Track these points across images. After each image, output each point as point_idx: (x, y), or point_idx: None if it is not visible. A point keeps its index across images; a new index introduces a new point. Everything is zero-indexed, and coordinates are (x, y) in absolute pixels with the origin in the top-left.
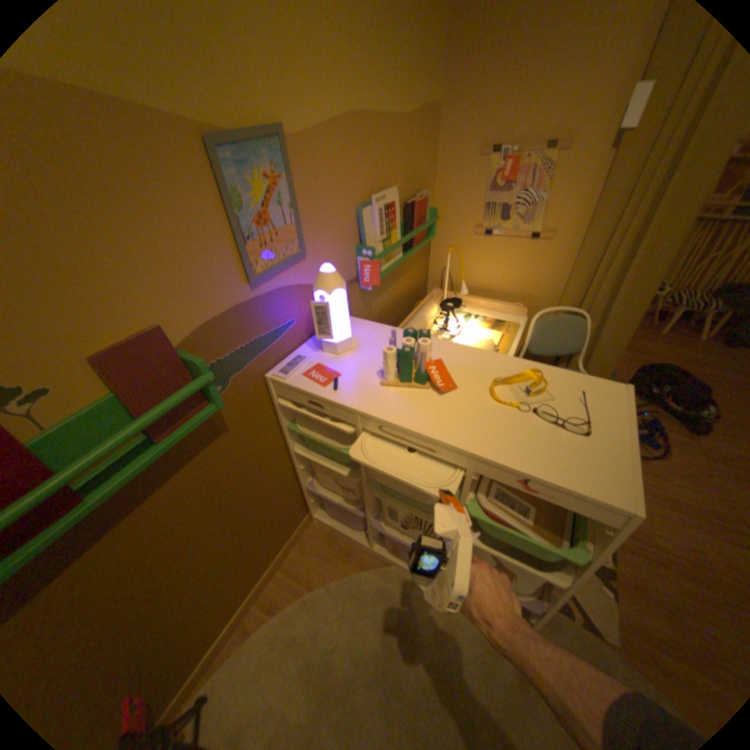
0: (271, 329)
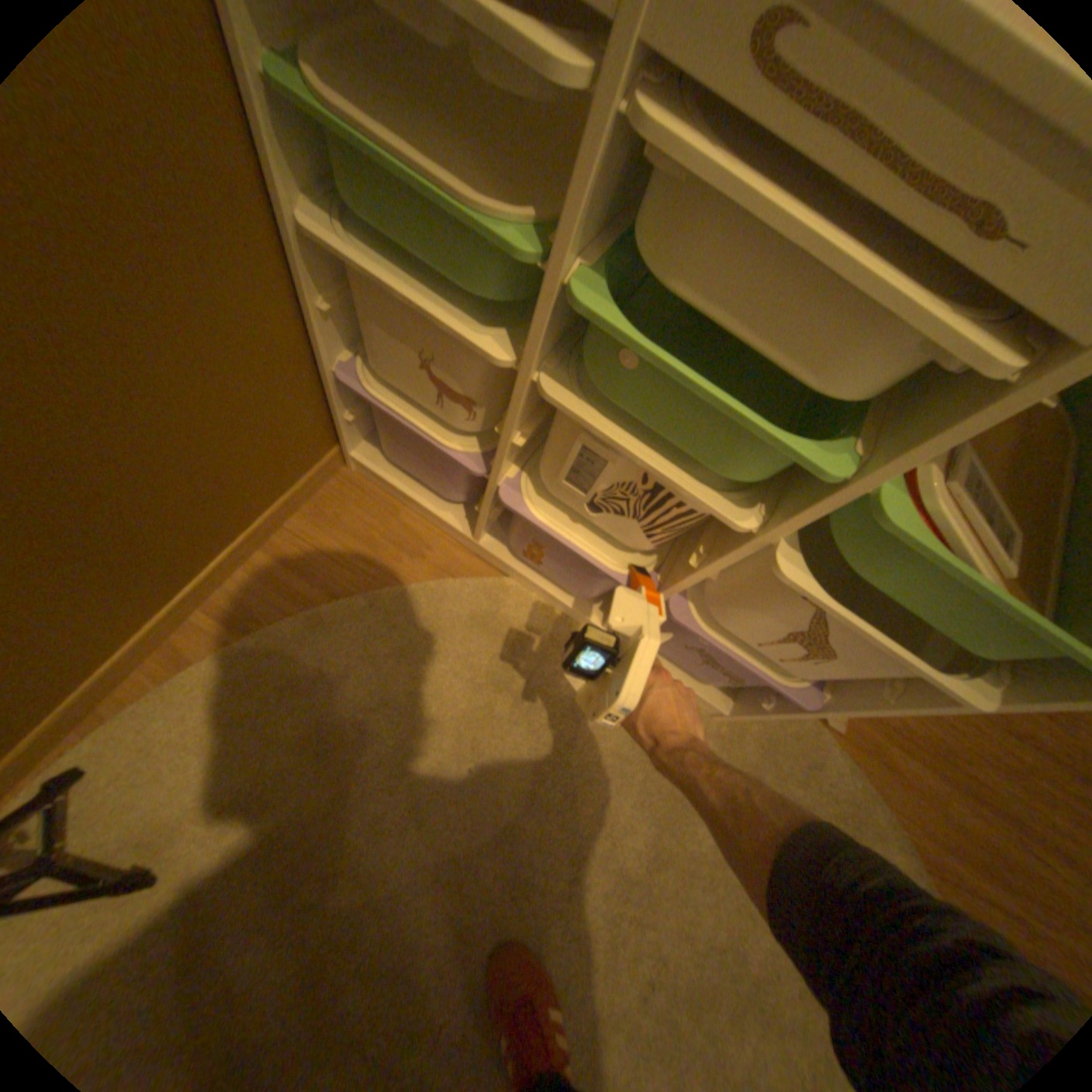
0: None
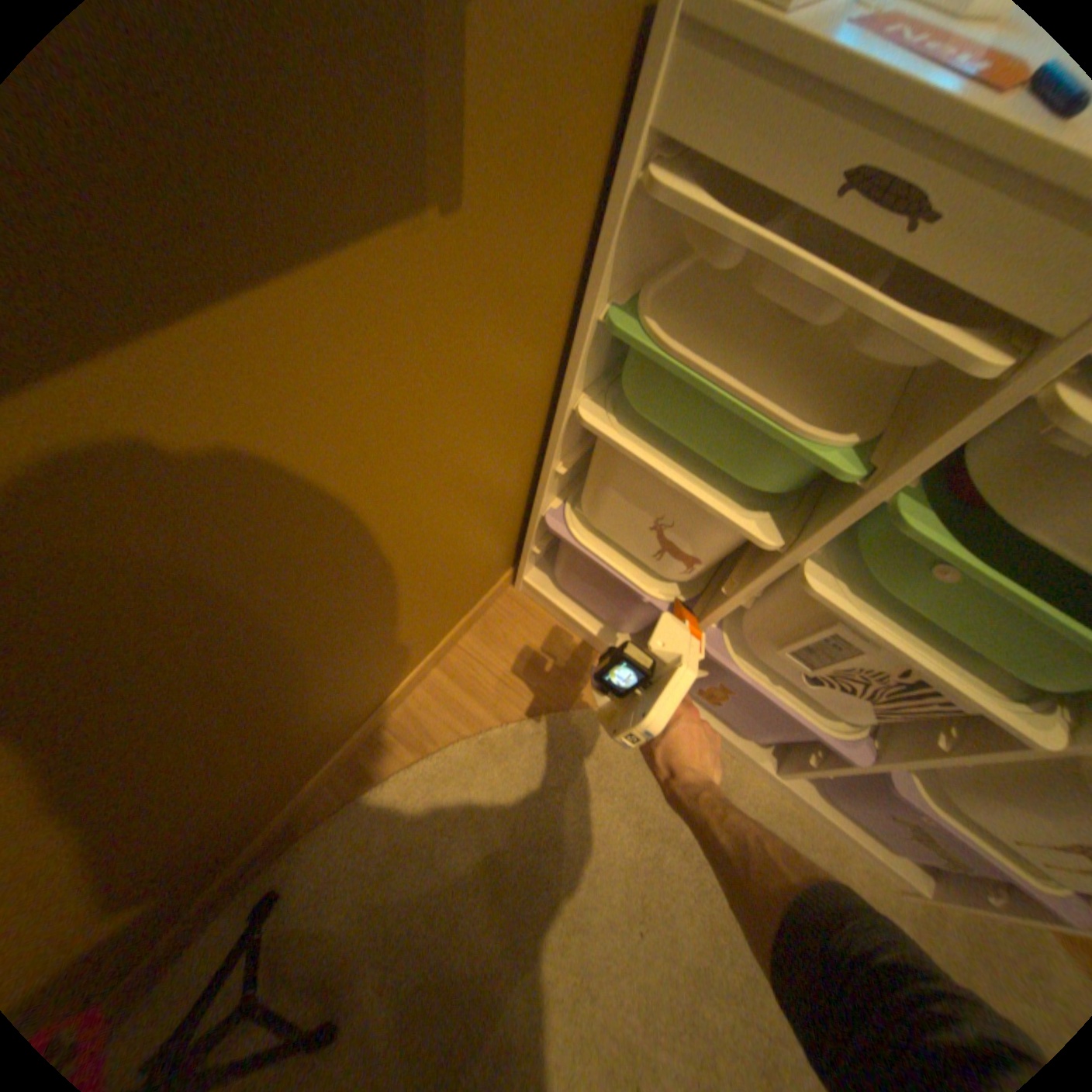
0: None
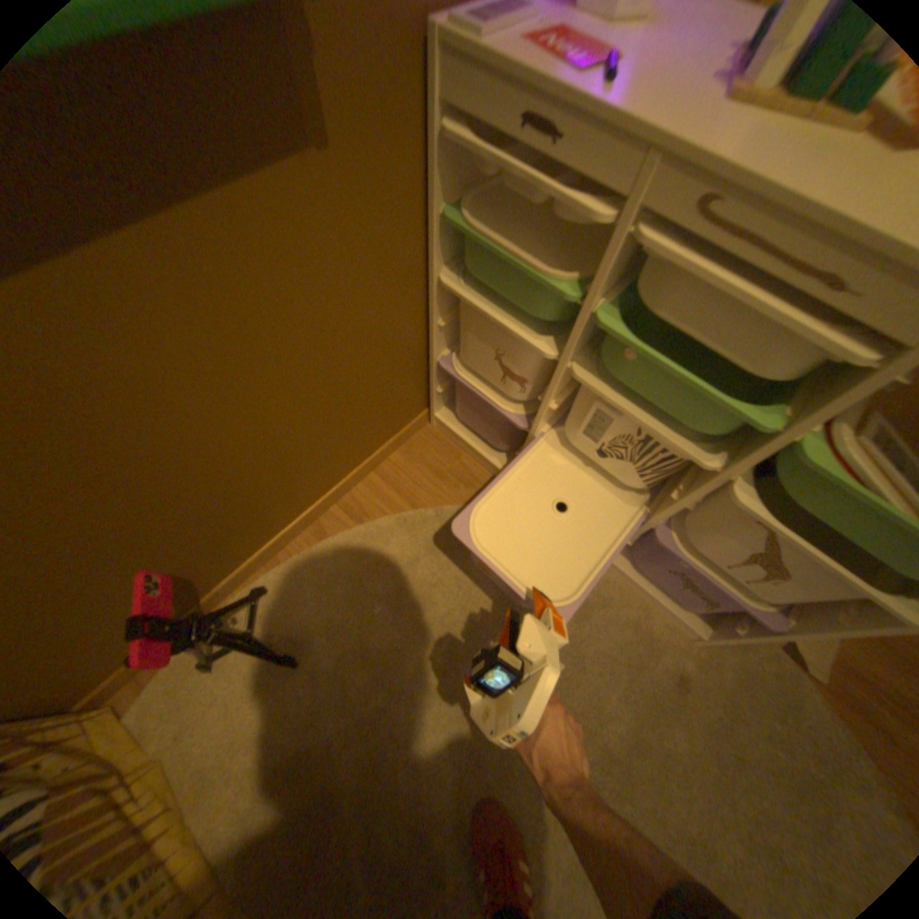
0: None
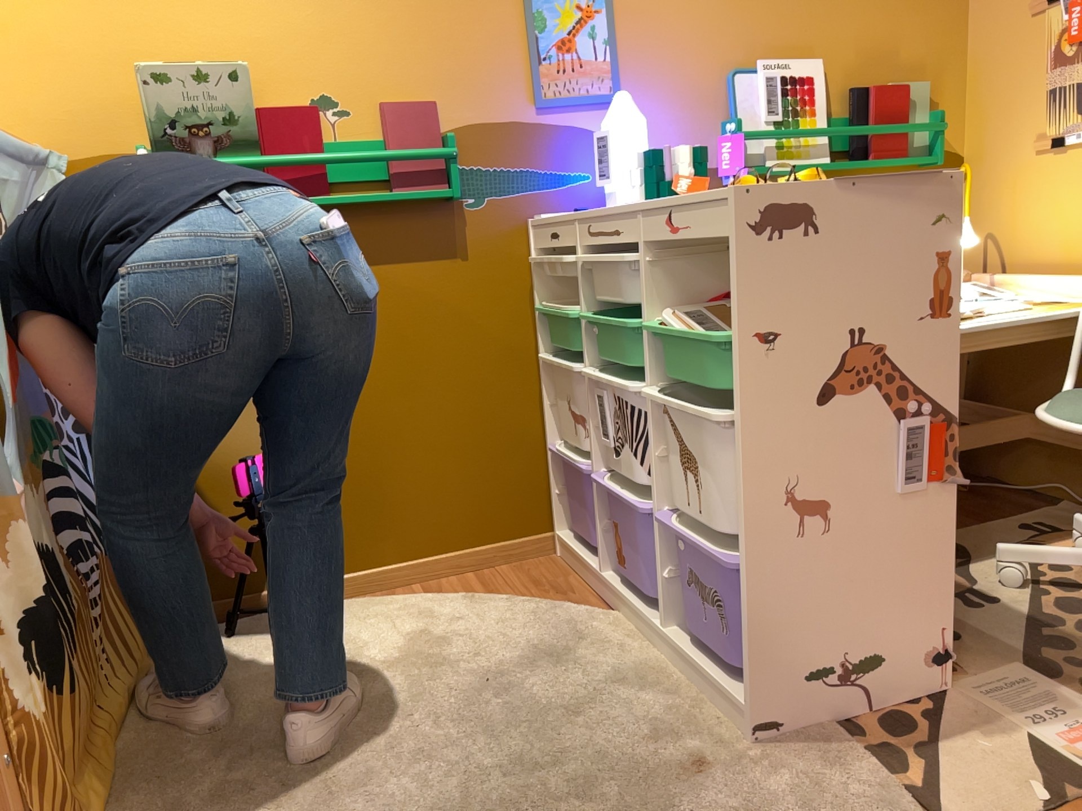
0: (551, 170)
